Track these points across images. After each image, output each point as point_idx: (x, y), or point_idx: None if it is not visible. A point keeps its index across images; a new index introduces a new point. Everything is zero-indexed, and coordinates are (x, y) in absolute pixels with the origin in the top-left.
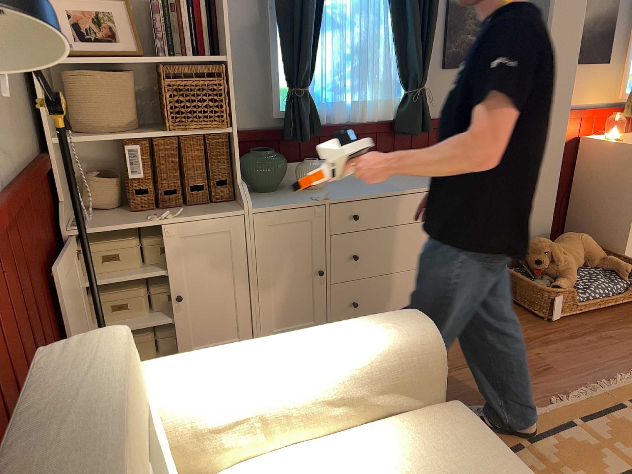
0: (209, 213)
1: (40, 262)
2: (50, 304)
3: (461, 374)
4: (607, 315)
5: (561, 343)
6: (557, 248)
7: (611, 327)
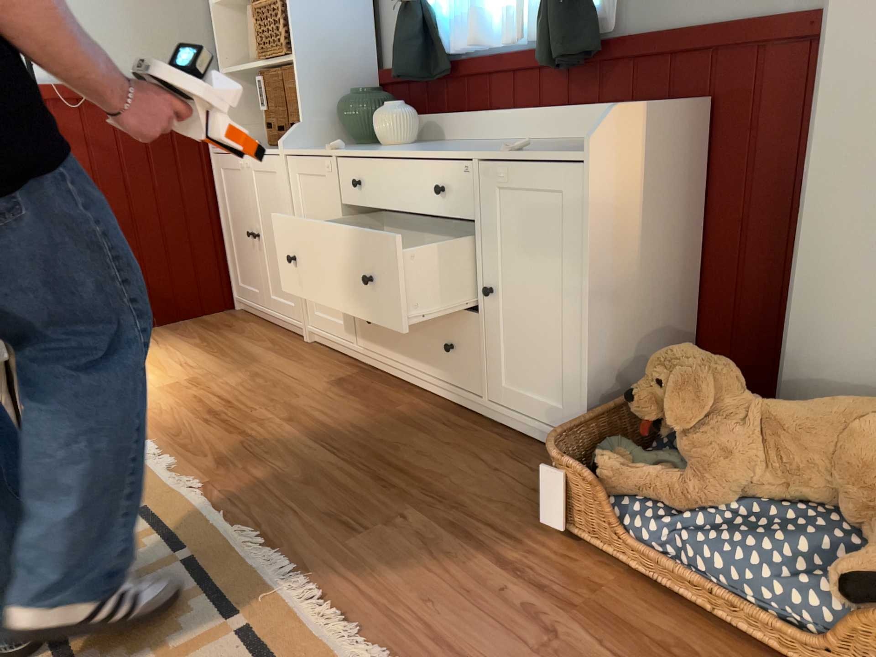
0: (270, 152)
1: (140, 156)
2: (147, 192)
3: (311, 450)
4: (701, 640)
5: (466, 547)
6: (701, 385)
7: (613, 640)
